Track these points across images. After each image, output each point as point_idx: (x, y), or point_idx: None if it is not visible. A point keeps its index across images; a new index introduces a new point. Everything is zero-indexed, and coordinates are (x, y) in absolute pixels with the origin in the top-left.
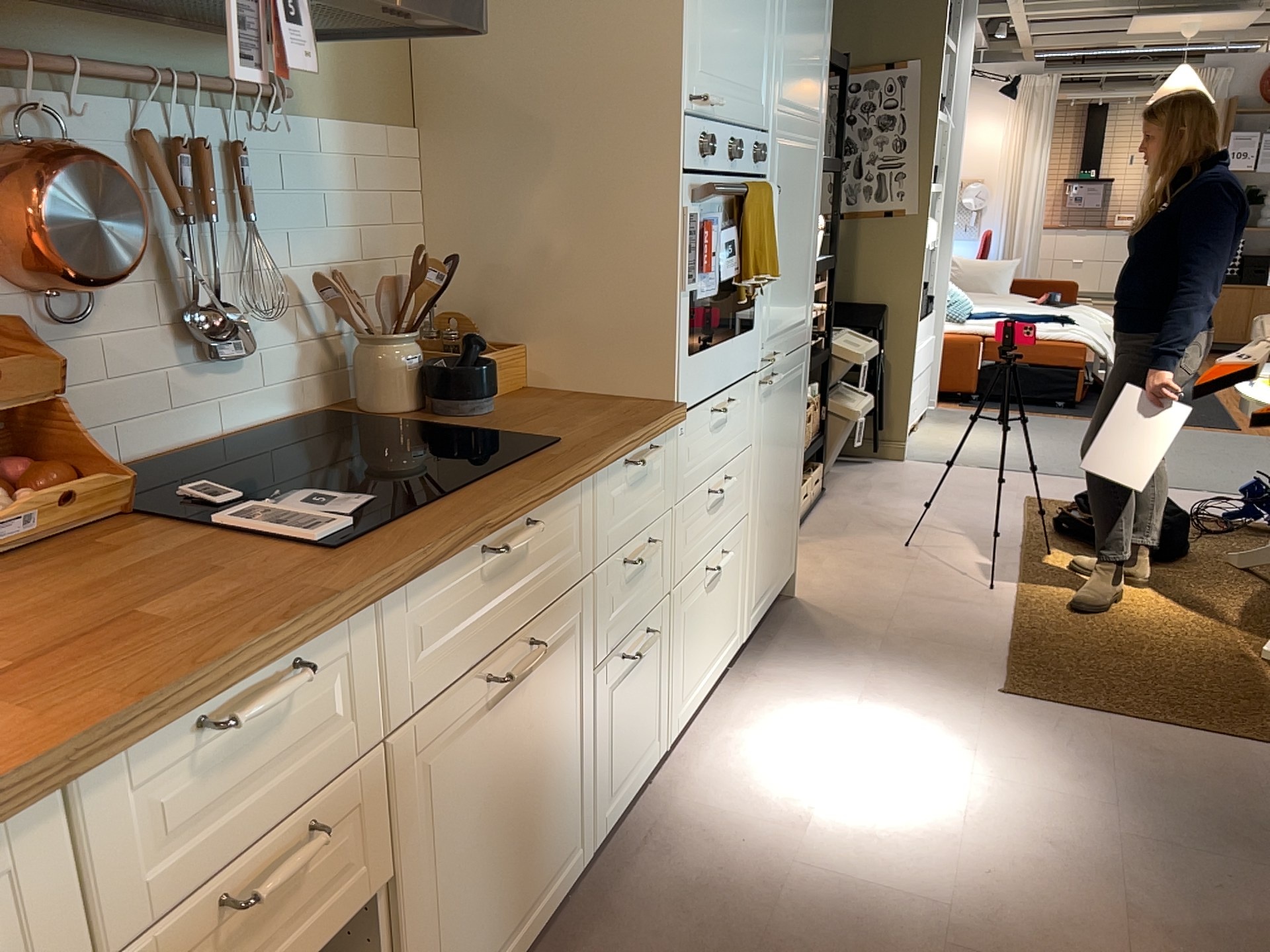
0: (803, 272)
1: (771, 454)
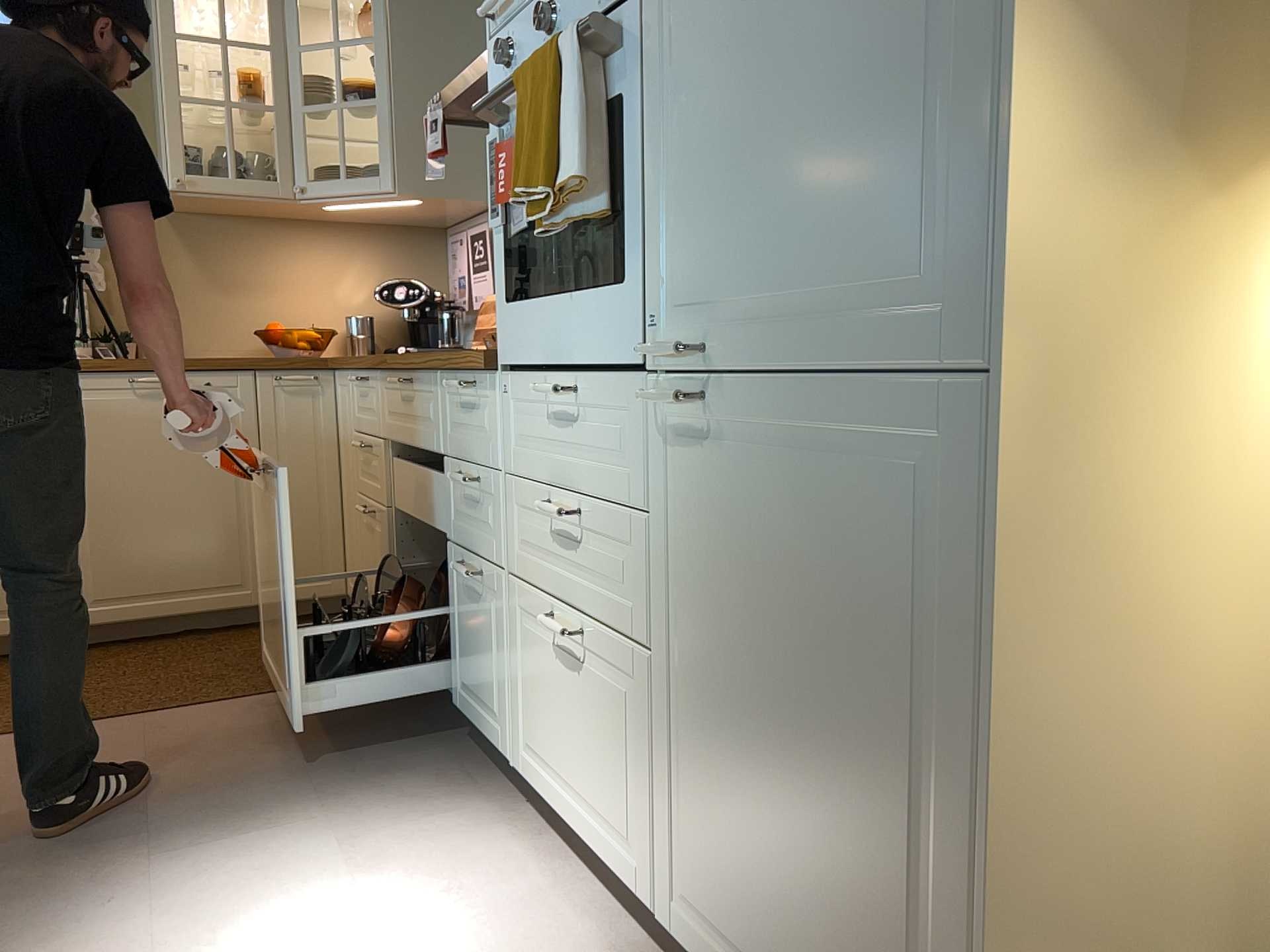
0: (876, 124)
1: (726, 598)
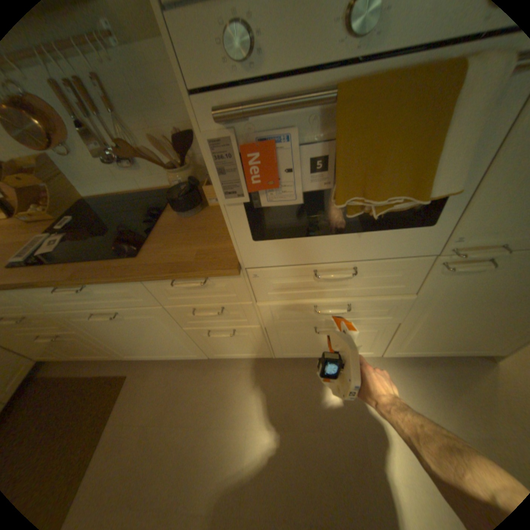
0: None
1: (463, 303)
